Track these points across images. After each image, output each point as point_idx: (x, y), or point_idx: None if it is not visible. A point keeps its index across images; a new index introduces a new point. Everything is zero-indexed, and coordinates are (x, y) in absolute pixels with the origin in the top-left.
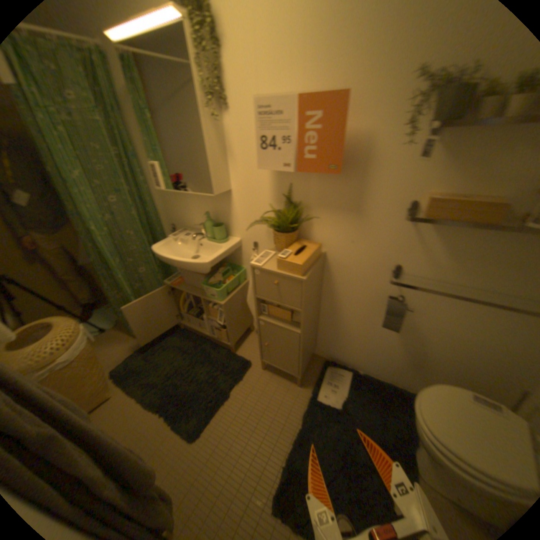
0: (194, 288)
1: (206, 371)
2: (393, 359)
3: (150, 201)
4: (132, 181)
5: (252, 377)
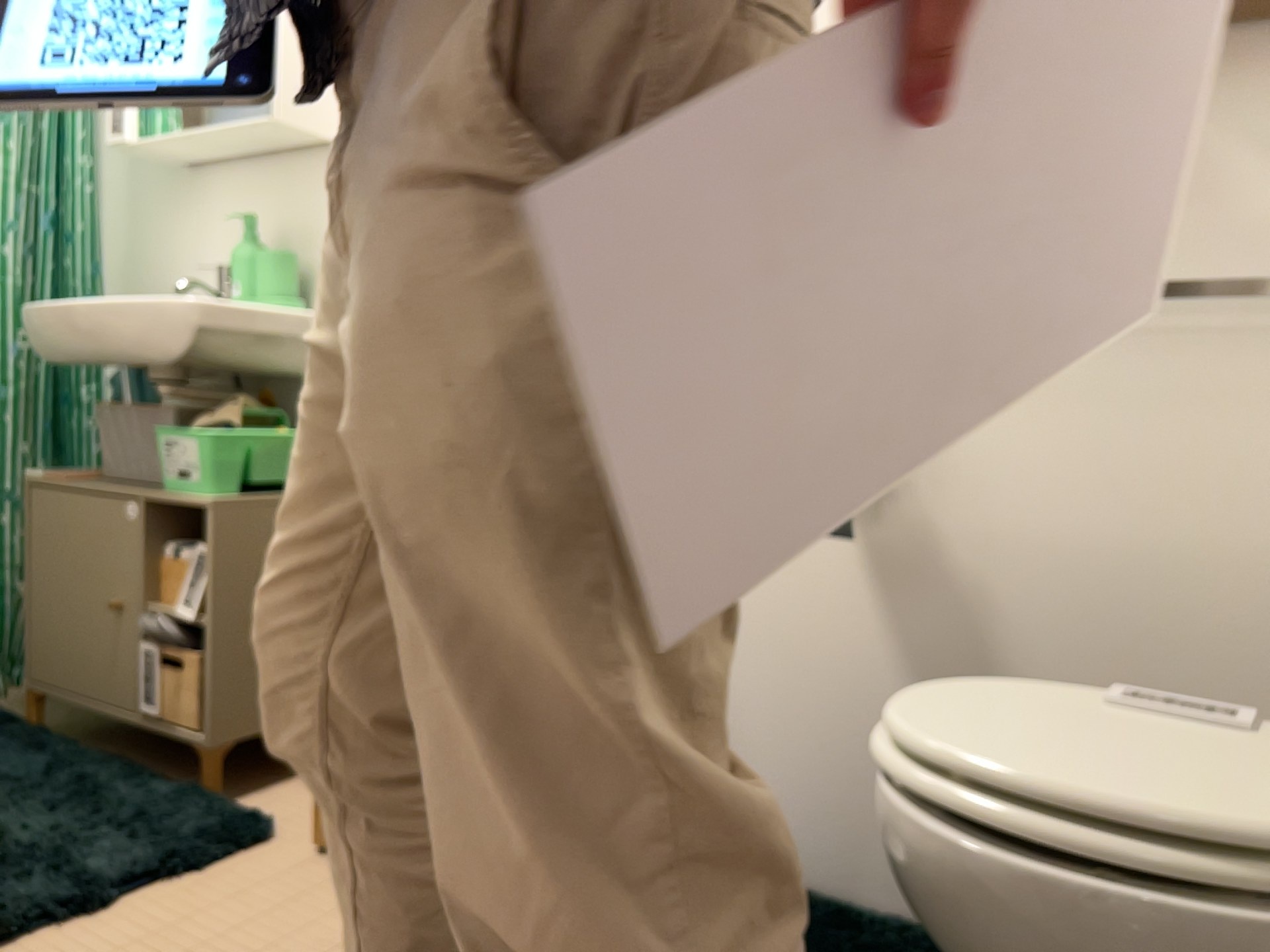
0: (131, 482)
1: (49, 826)
2: None
3: (92, 242)
4: (58, 185)
5: (251, 869)
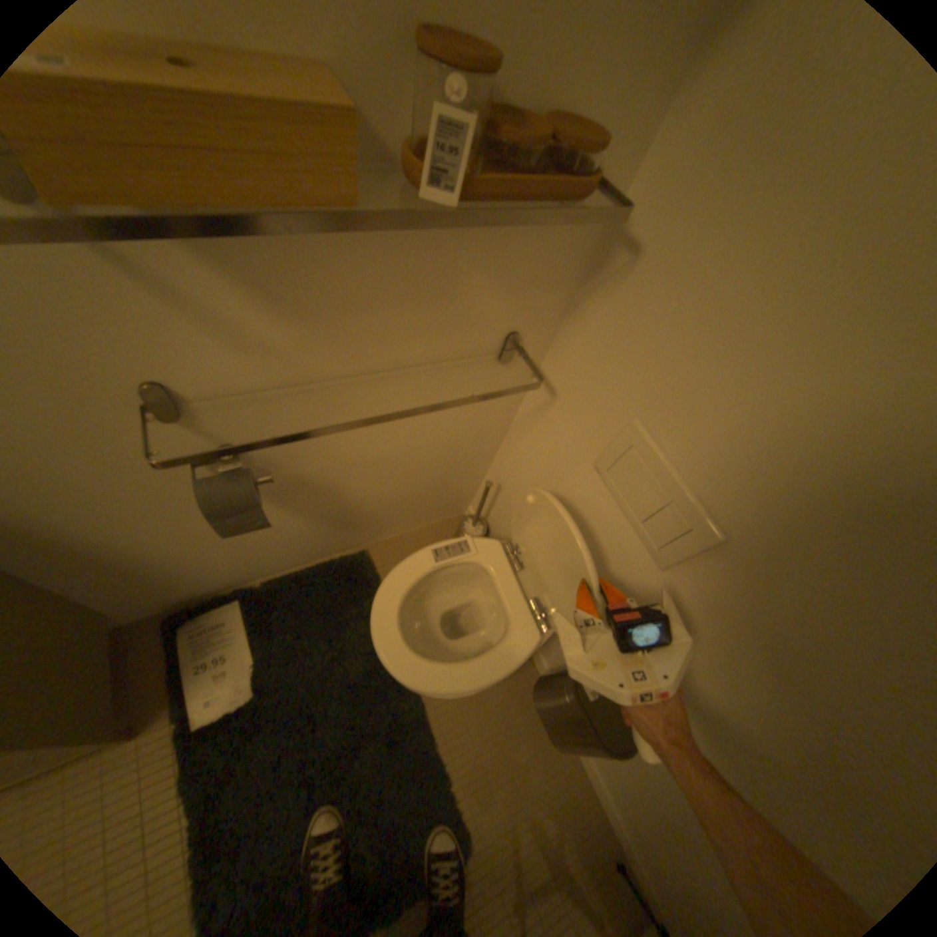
0: None
1: None
2: (297, 538)
3: None
4: None
5: None
